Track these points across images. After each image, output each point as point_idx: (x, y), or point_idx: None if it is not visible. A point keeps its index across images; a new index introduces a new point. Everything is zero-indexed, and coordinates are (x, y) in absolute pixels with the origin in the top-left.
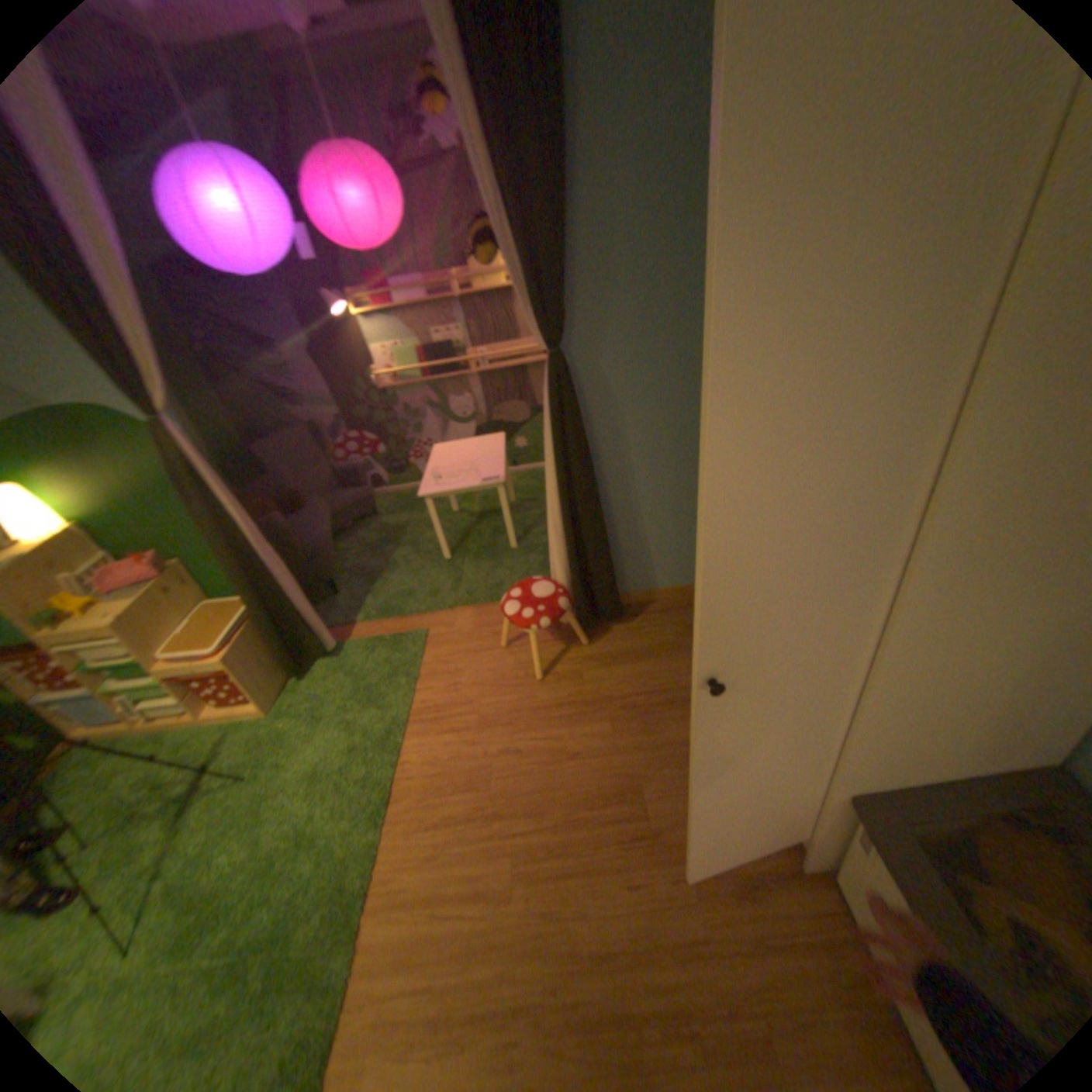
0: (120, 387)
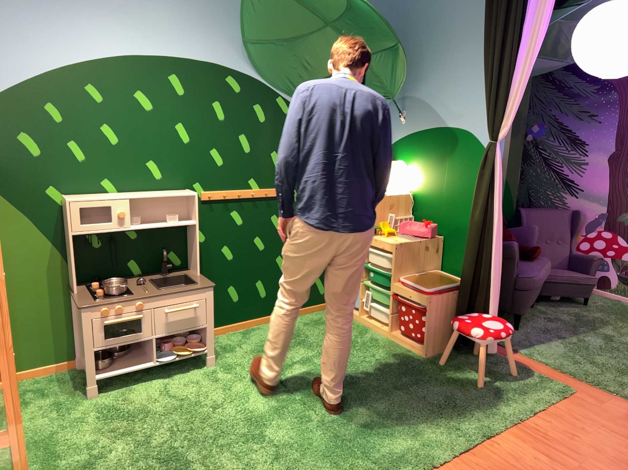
0: (487, 120)
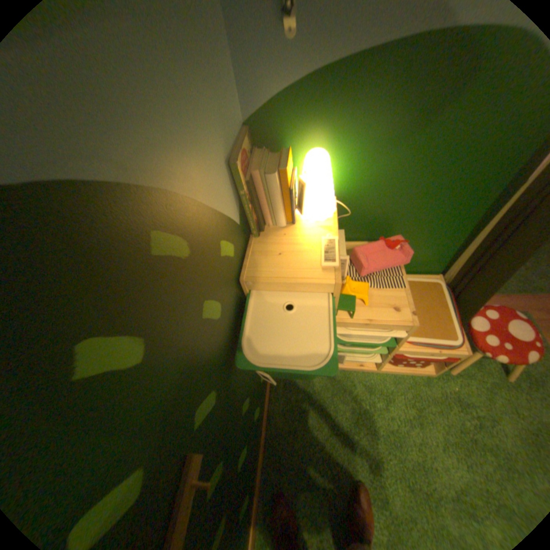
0: None
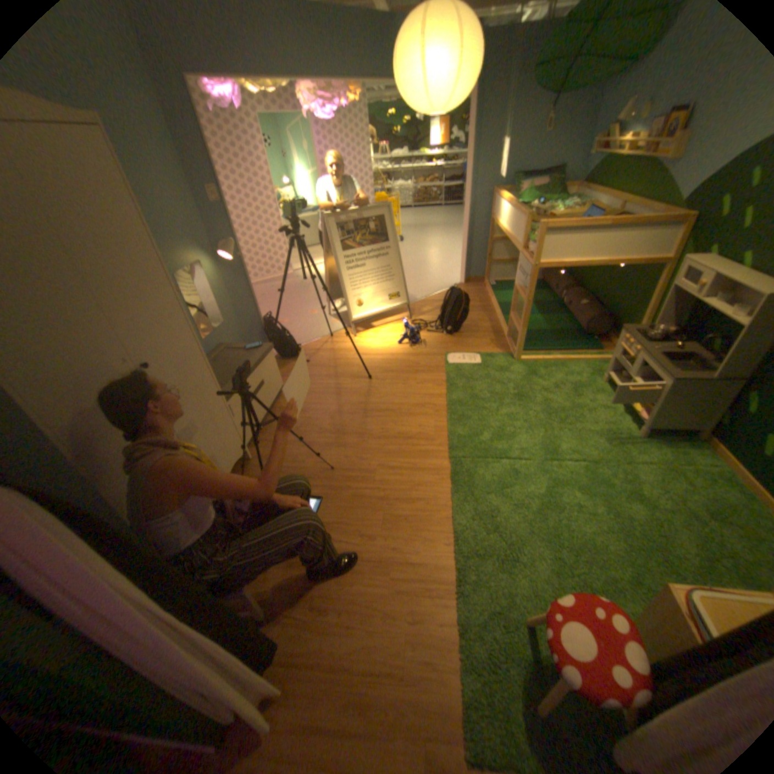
0: None
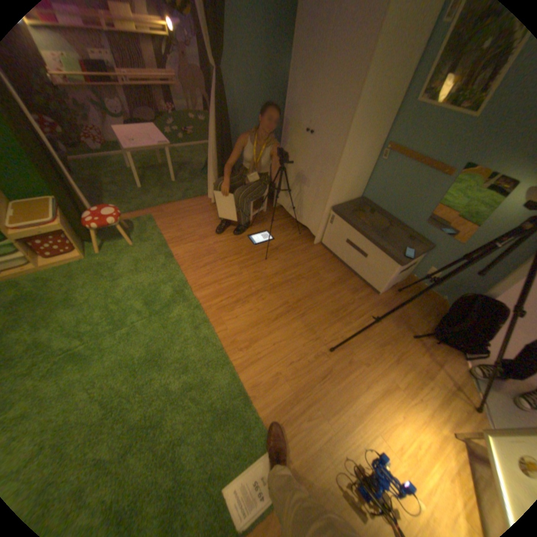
0: None
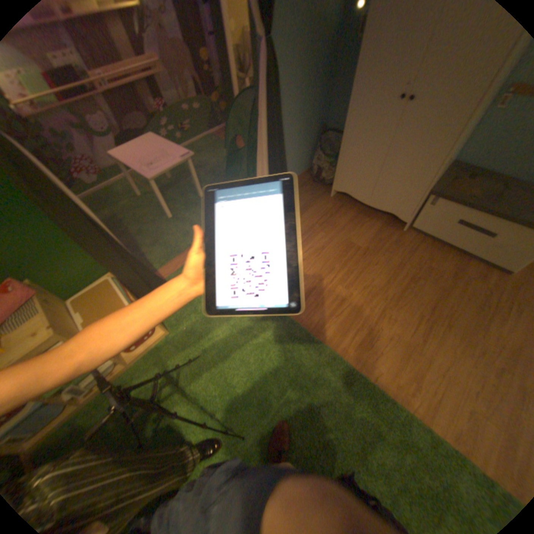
0: None
